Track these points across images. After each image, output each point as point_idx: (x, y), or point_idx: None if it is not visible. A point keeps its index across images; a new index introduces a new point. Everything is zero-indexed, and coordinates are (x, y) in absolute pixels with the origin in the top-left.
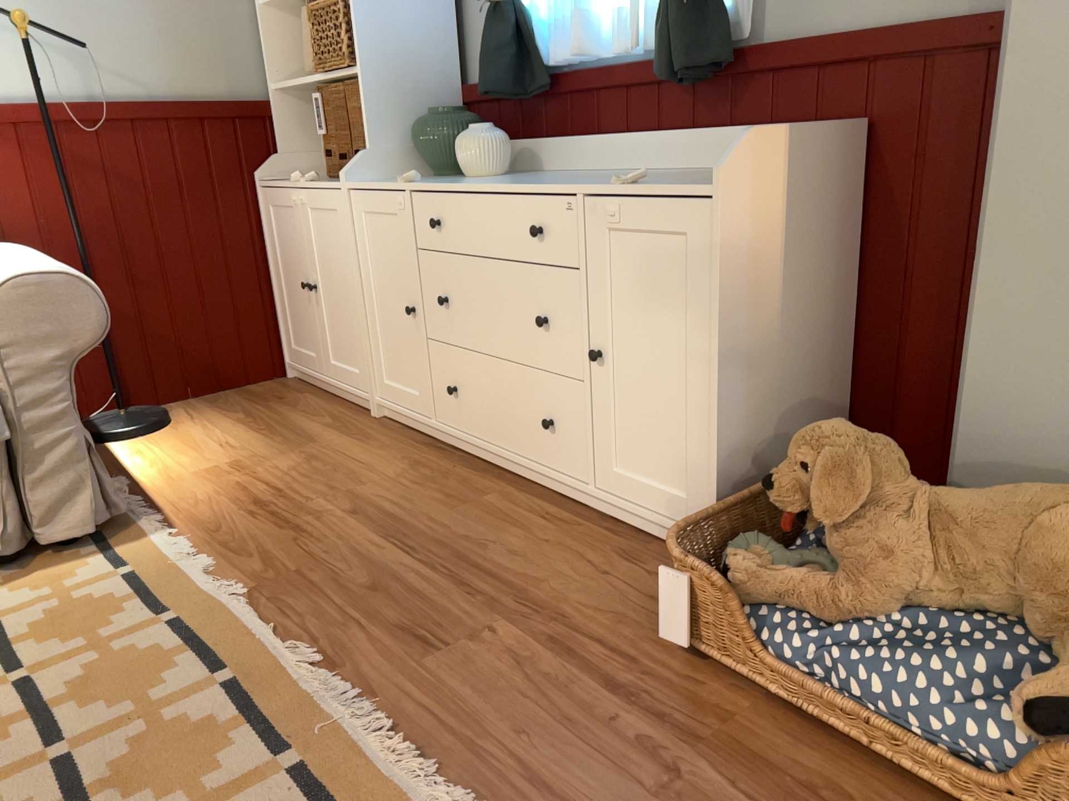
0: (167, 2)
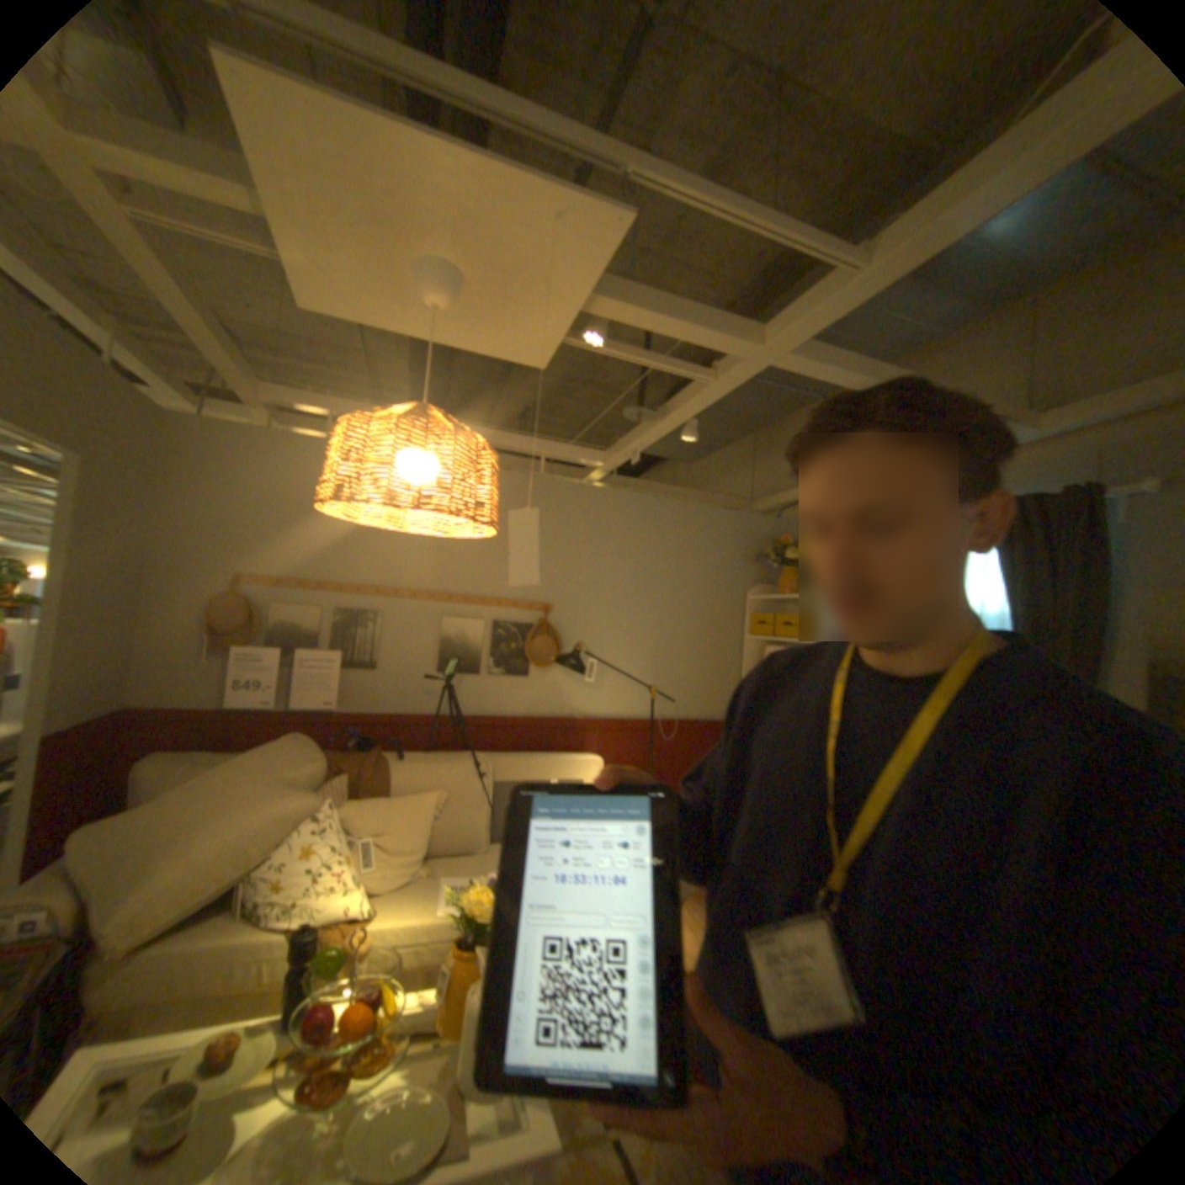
0: (703, 672)
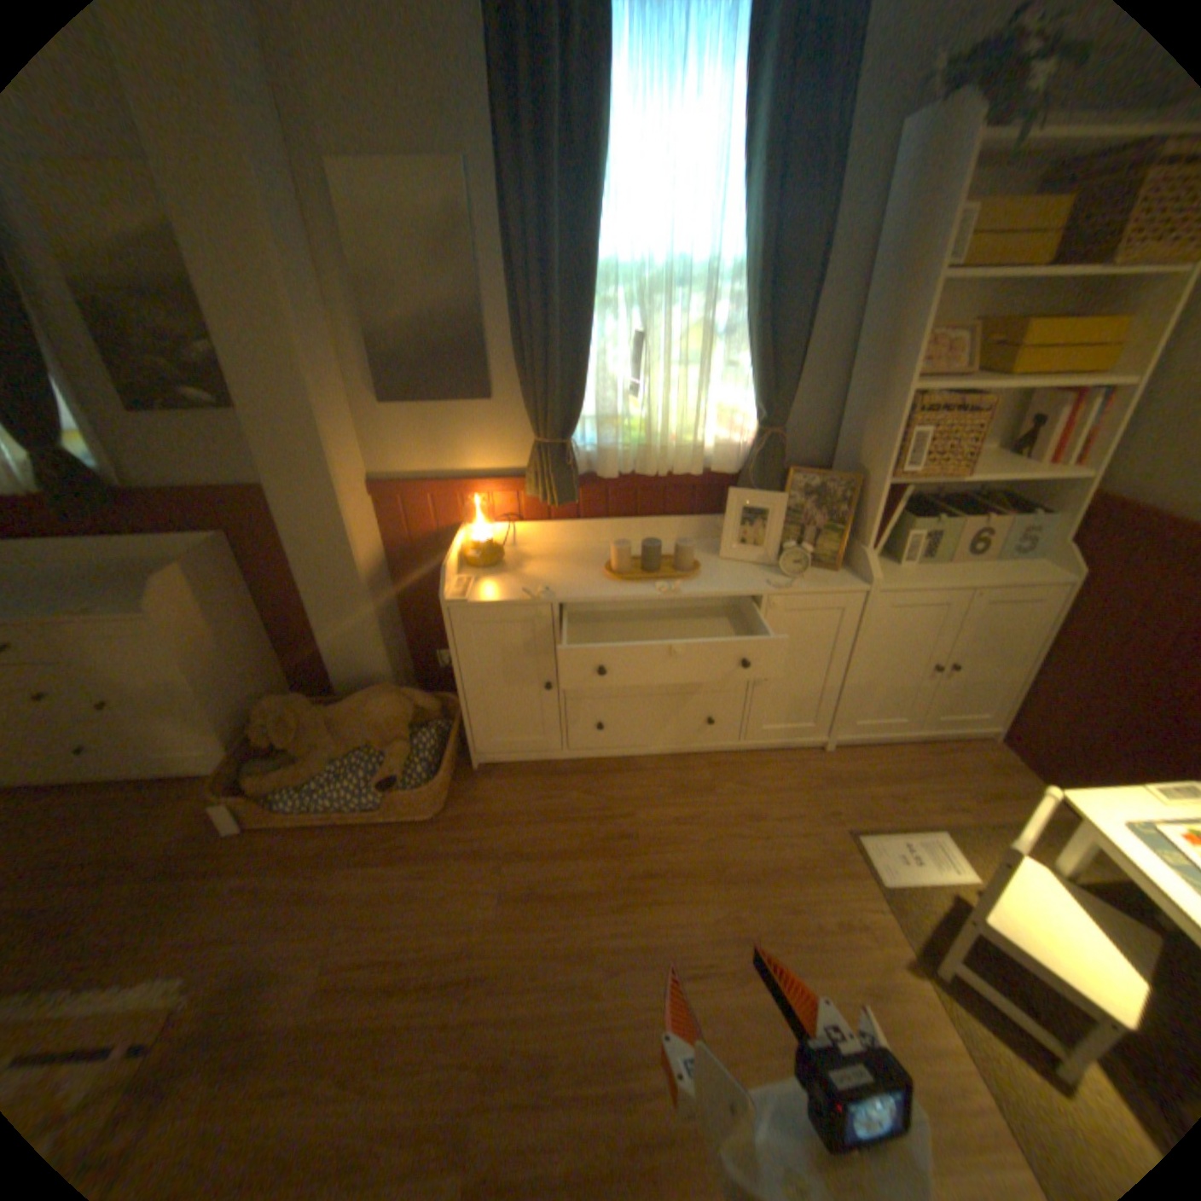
0: None
